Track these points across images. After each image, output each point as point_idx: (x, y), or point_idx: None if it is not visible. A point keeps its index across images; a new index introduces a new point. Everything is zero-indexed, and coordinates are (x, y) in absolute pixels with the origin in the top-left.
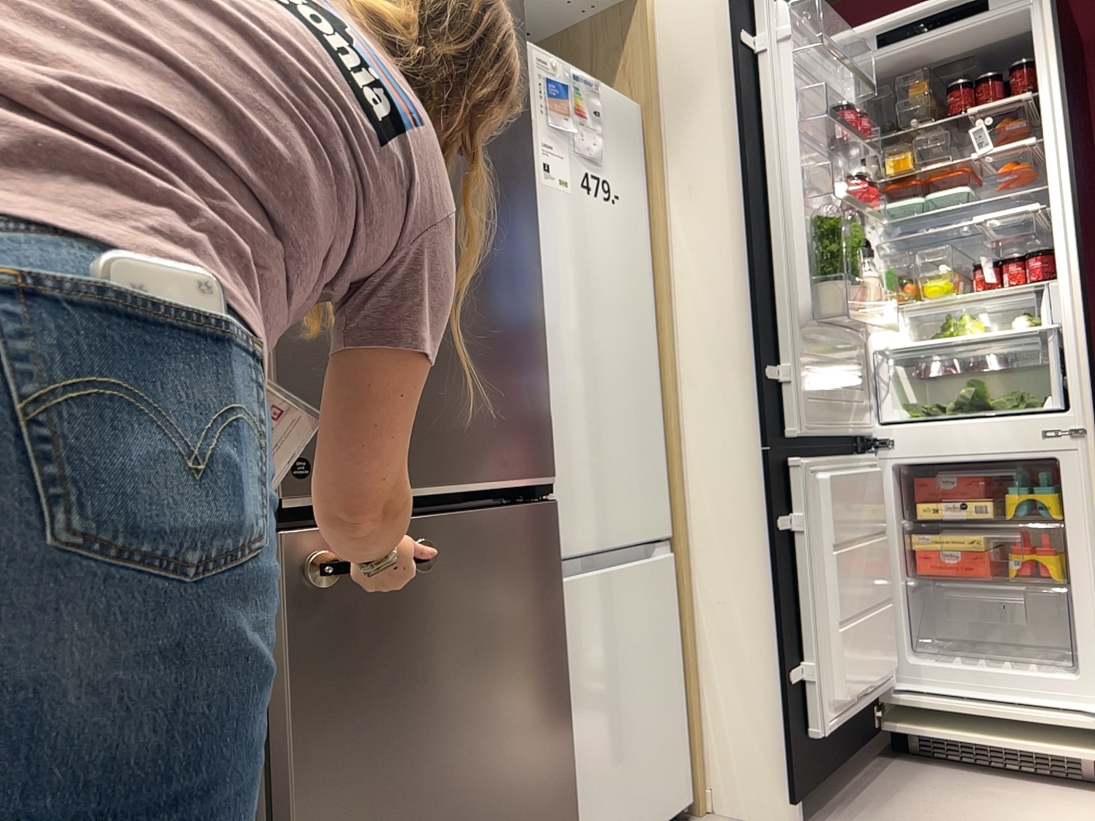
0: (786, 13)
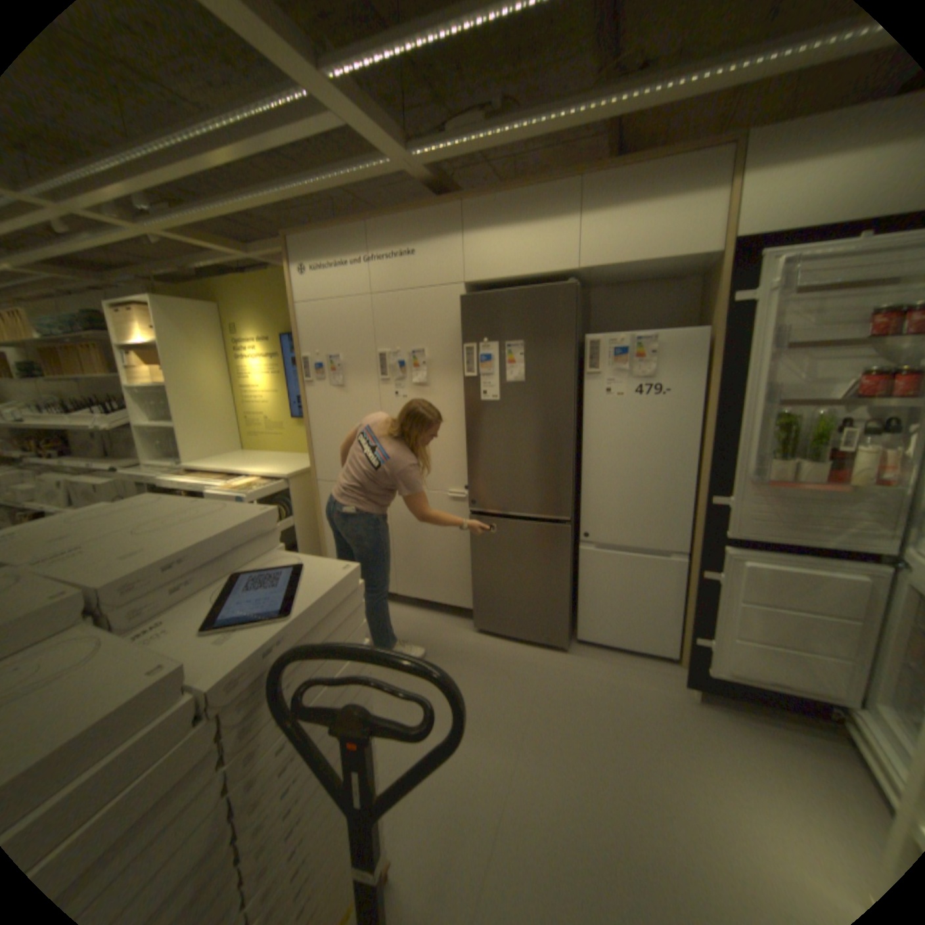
0: (782, 268)
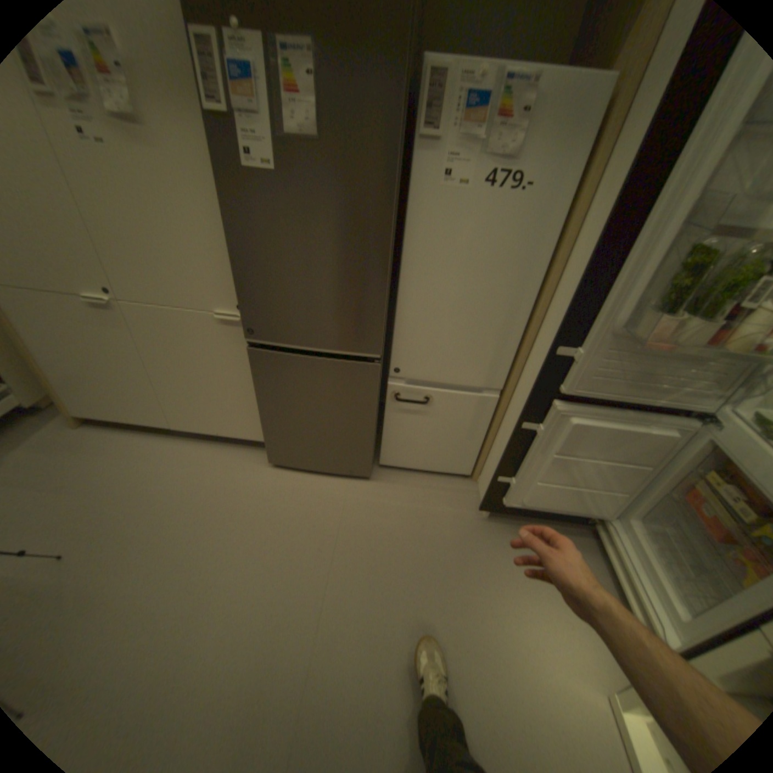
0: None
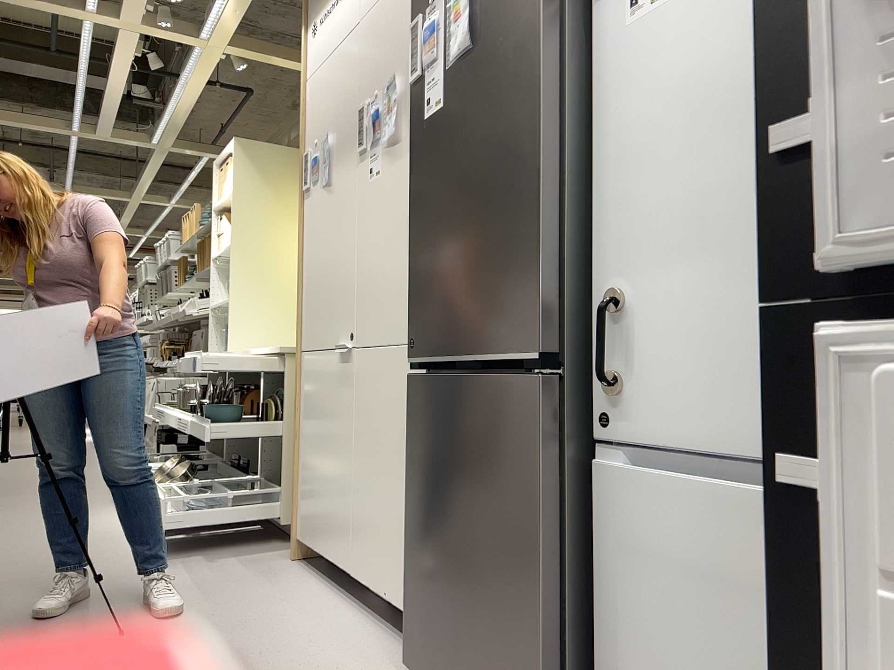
0: None
